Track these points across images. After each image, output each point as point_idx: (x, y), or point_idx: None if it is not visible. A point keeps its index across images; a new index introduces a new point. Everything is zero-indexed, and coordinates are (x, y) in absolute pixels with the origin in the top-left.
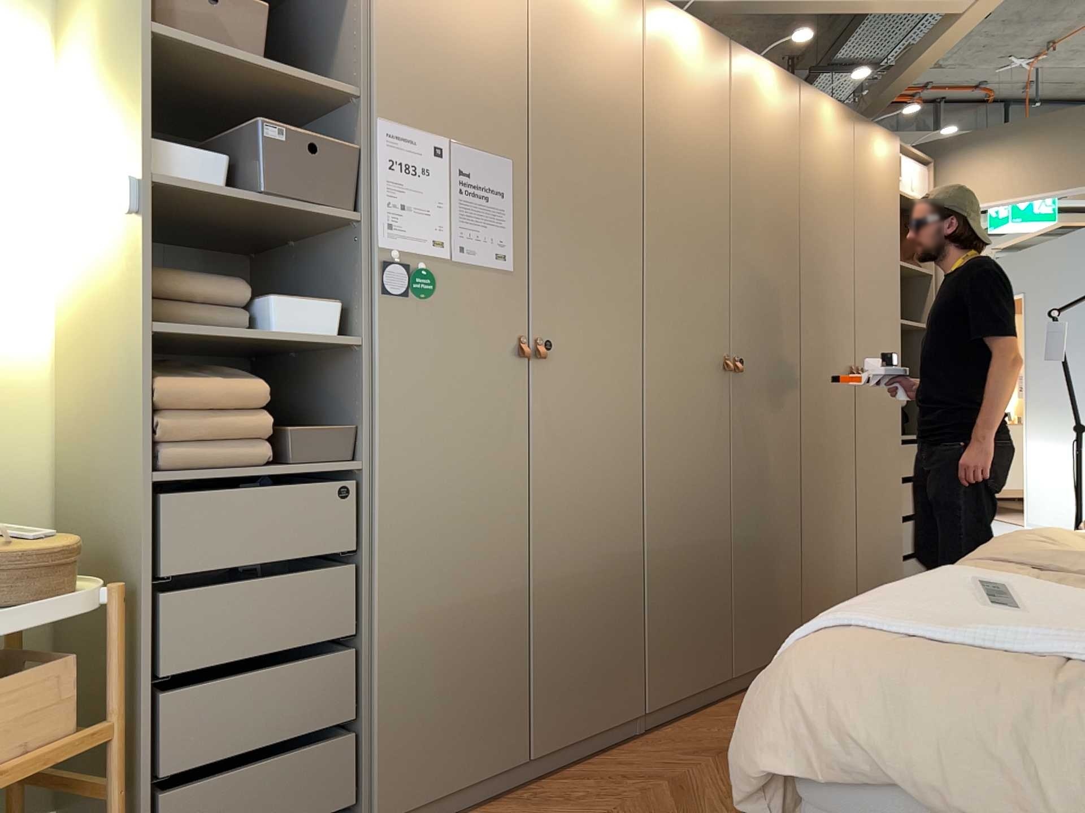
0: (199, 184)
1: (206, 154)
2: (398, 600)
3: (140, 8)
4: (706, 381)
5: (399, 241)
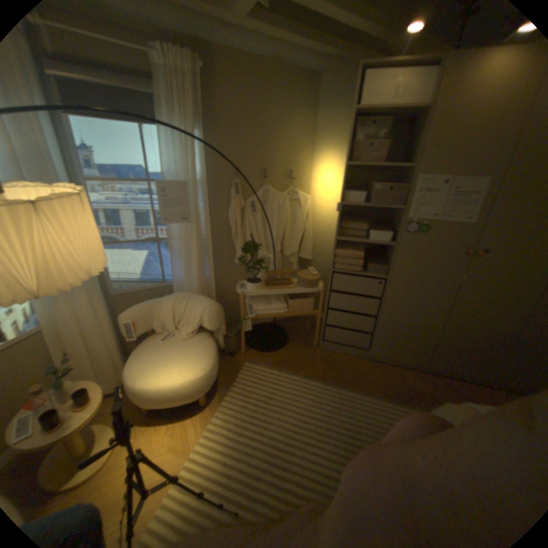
0: (356, 202)
1: (361, 192)
2: (392, 313)
3: (350, 154)
4: None
5: (418, 215)
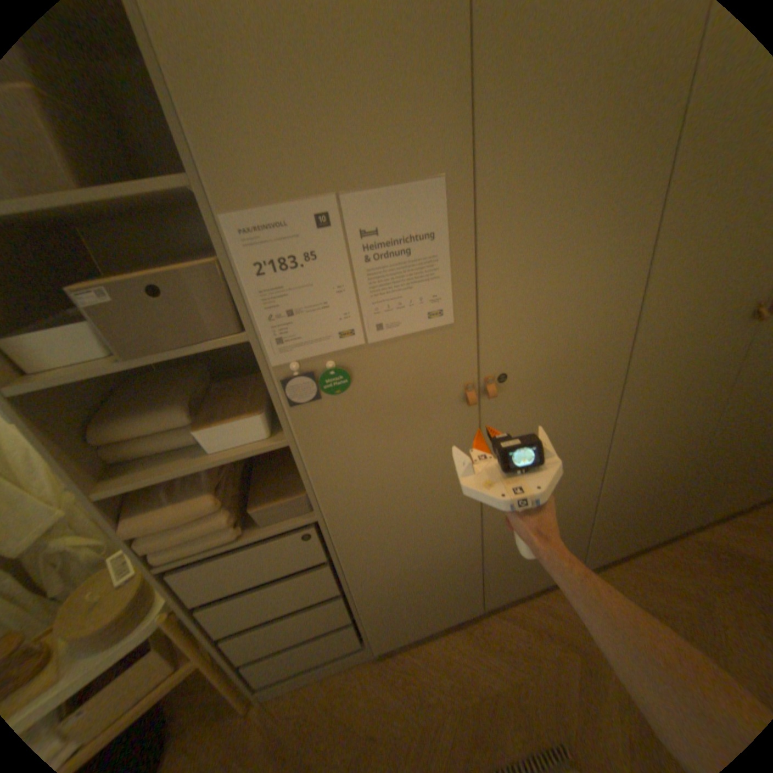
0: (66, 370)
1: (69, 326)
2: (367, 578)
3: None
4: (713, 342)
5: (296, 350)
